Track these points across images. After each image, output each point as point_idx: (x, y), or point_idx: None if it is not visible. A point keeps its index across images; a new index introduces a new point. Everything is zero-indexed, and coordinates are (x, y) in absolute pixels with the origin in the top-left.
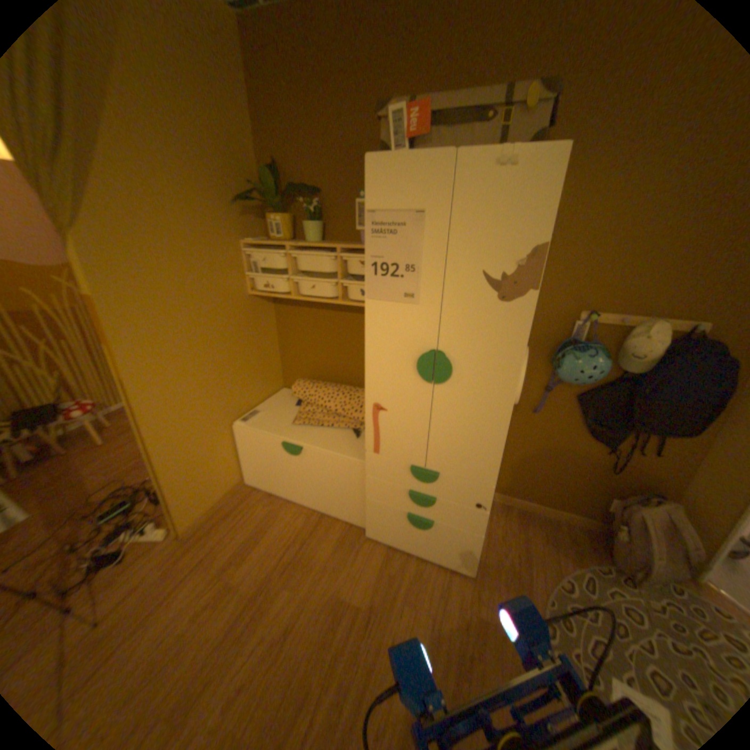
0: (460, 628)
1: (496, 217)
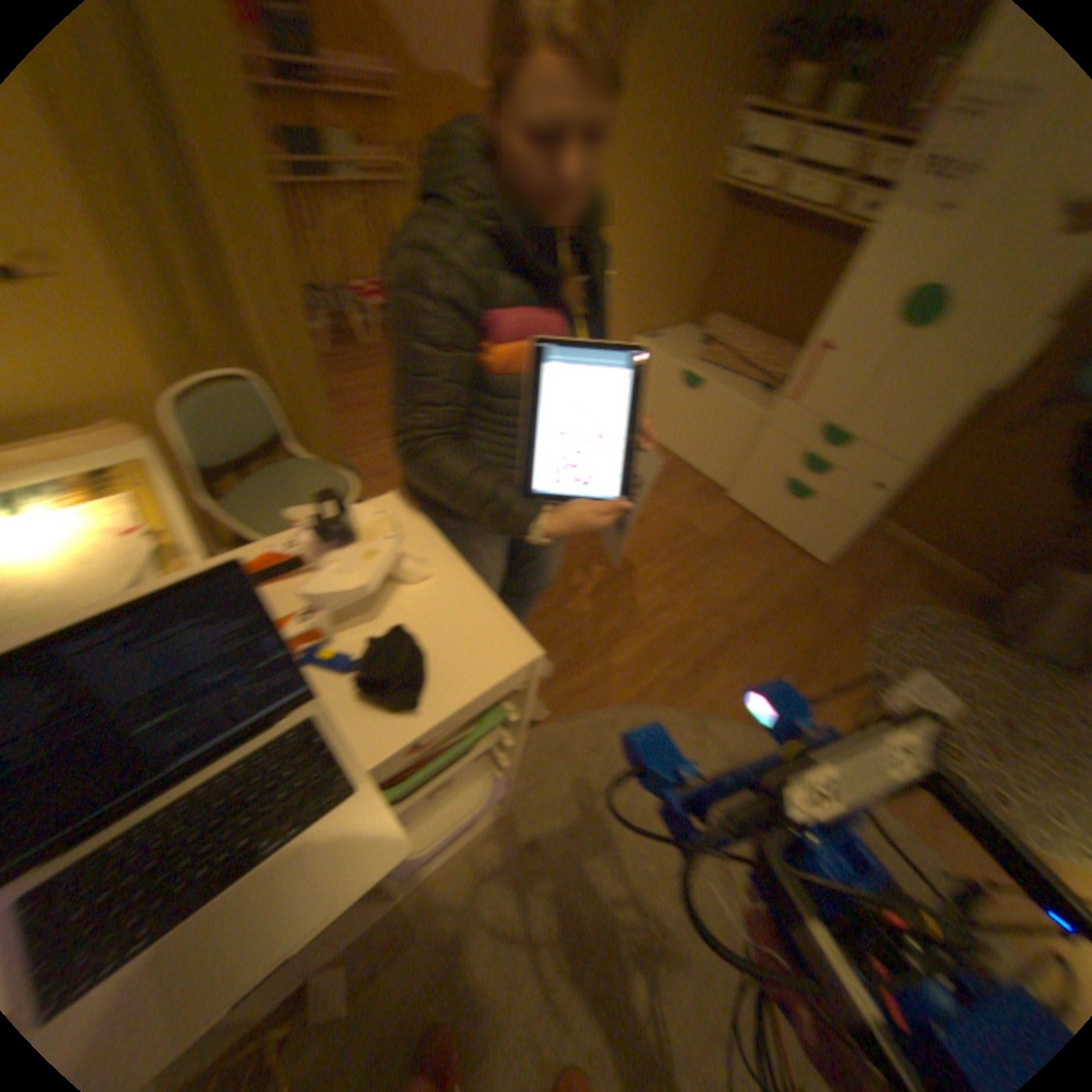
0: (795, 584)
1: None
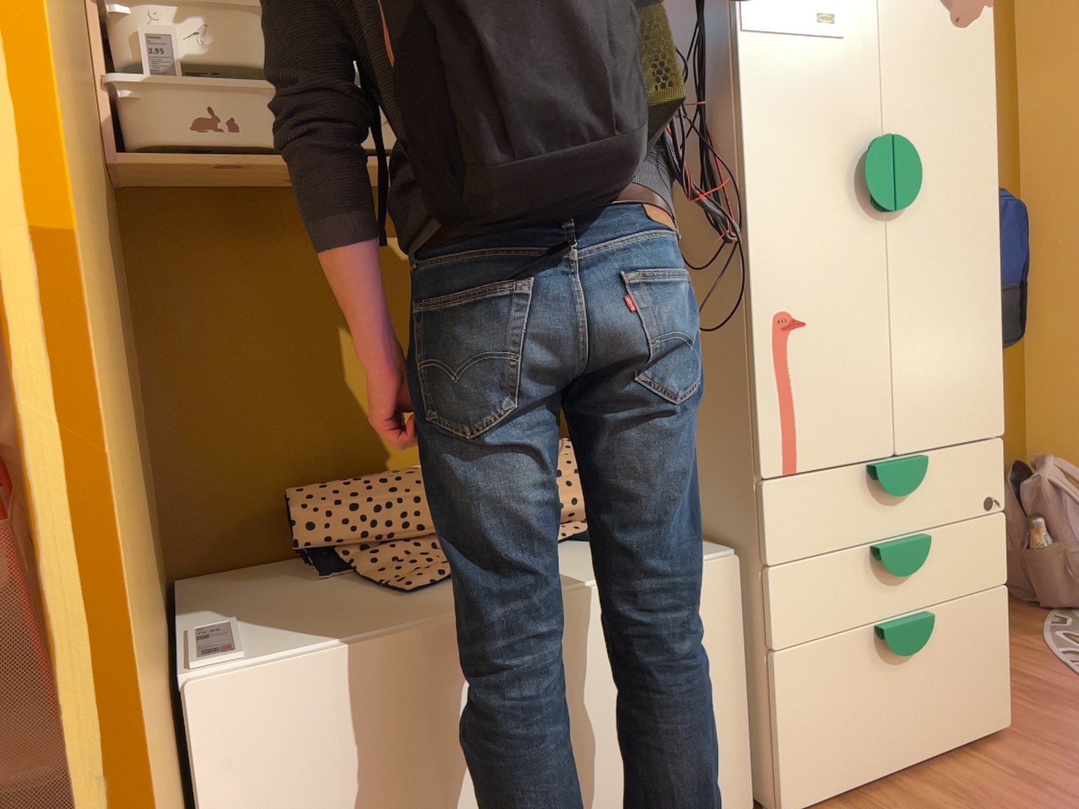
0: None
1: None
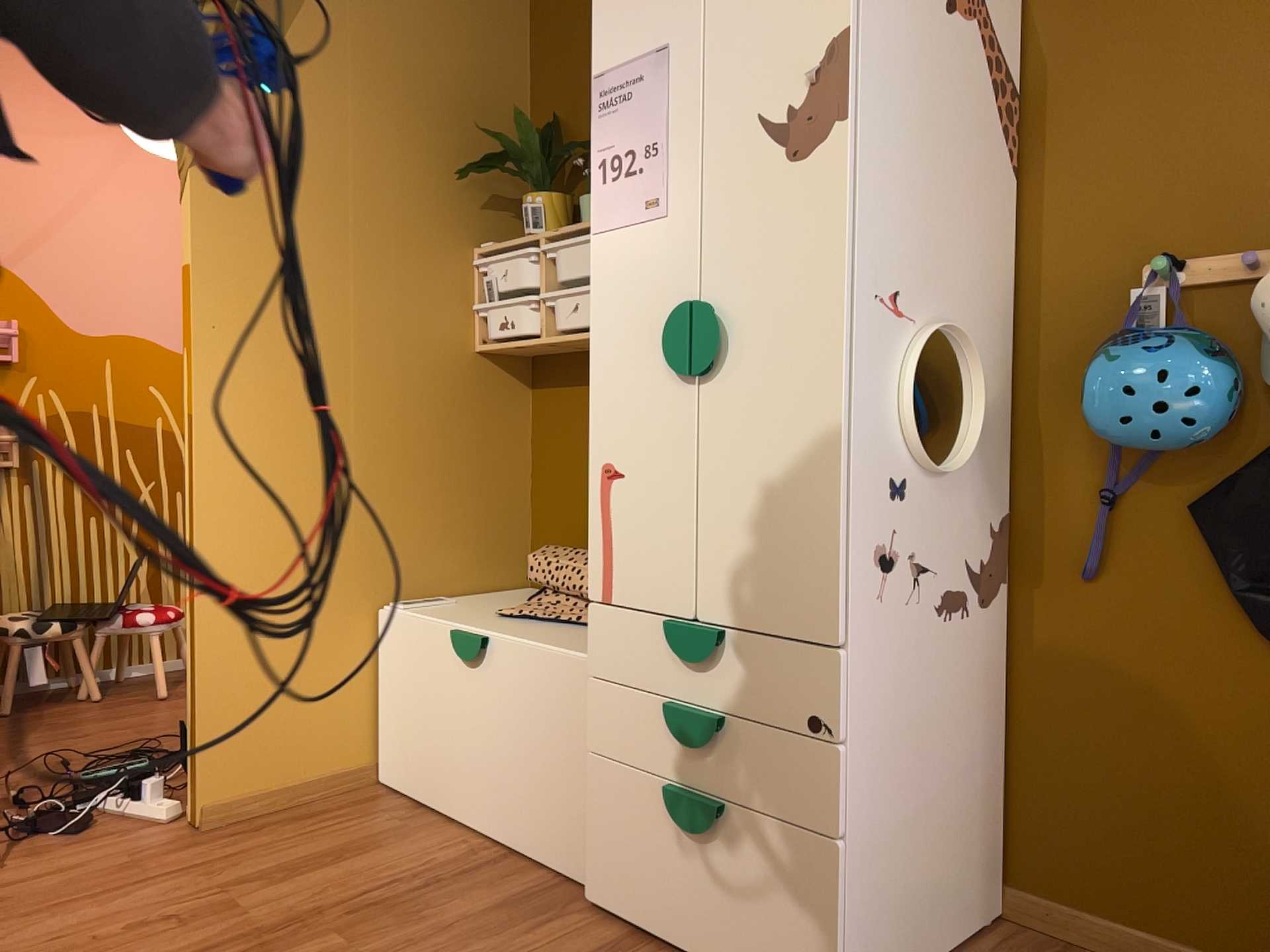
0: None
1: (767, 15)
